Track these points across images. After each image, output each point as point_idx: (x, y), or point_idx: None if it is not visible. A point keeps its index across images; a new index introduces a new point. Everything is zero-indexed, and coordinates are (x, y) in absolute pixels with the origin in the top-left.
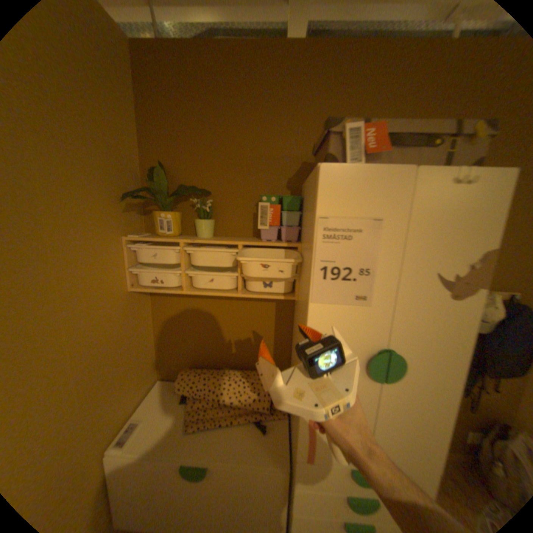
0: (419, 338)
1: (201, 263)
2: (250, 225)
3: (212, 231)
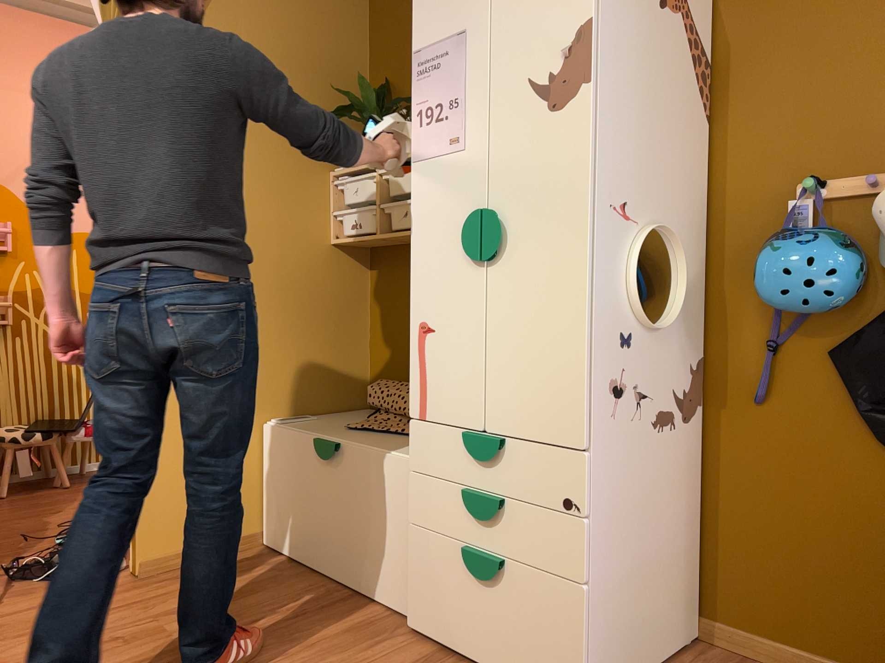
0: (520, 183)
1: (394, 190)
2: None
3: None
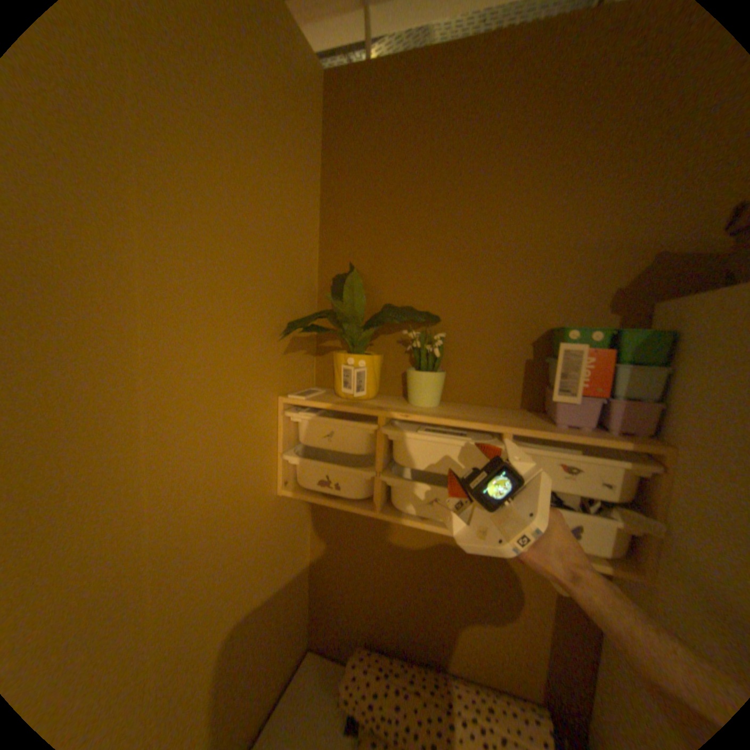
0: None
1: (417, 460)
2: (517, 383)
3: (440, 393)
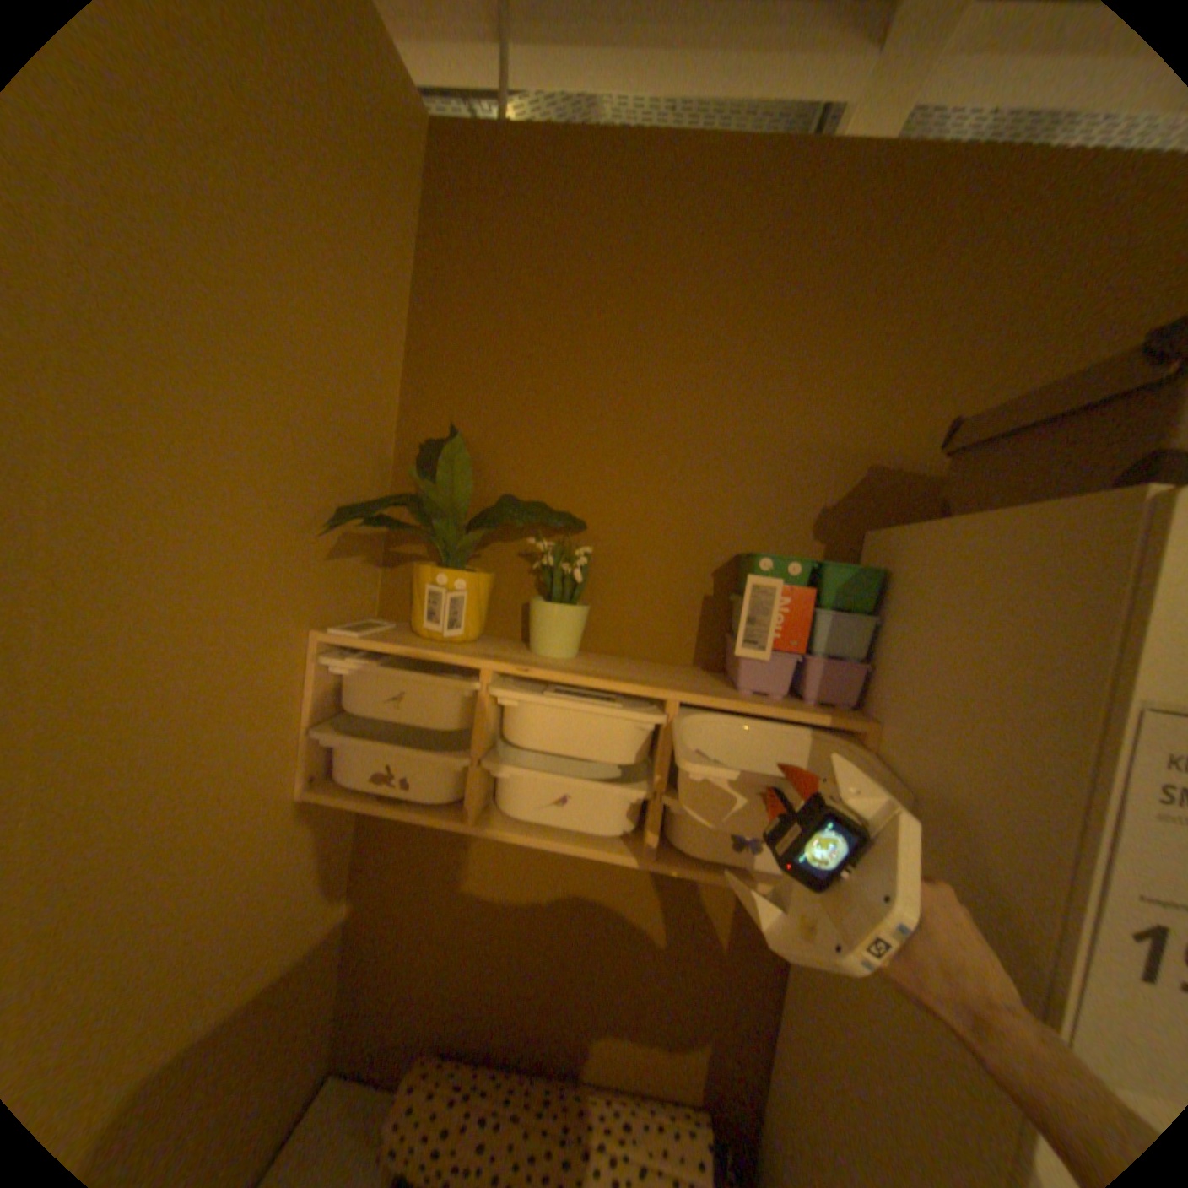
0: None
1: (539, 740)
2: (690, 629)
3: (579, 639)
